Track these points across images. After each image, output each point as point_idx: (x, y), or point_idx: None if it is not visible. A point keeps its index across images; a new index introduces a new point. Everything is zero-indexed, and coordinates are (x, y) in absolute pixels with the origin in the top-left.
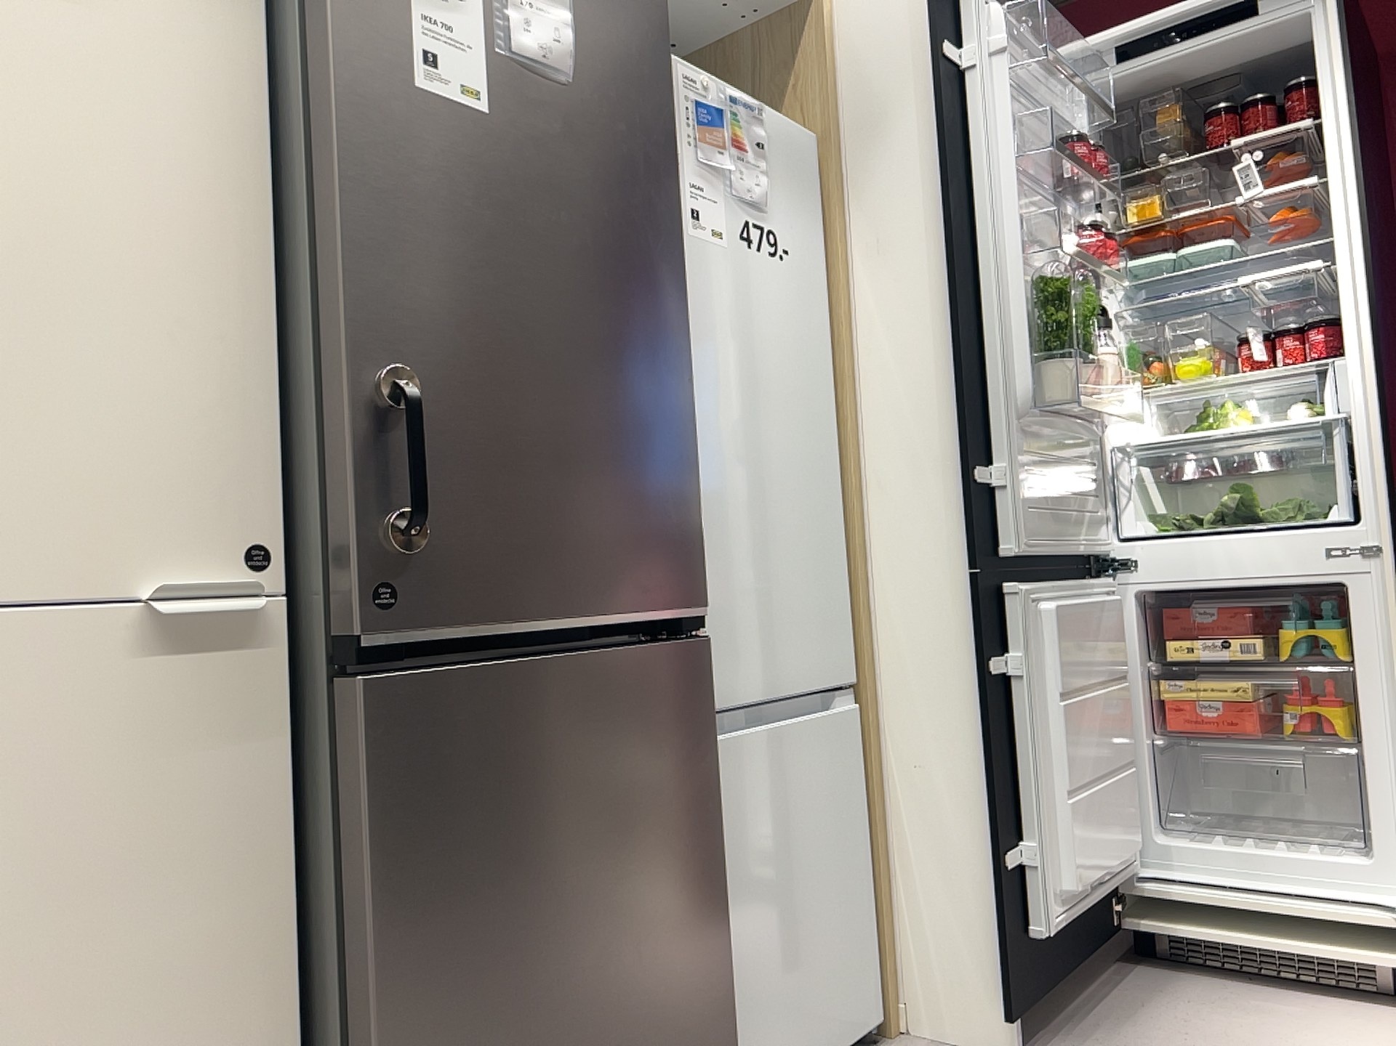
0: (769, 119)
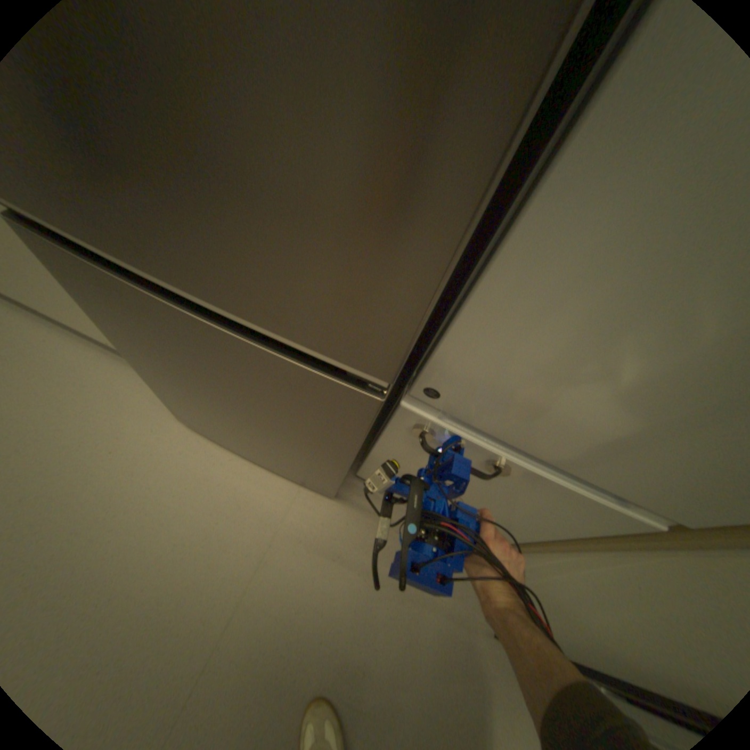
0: None
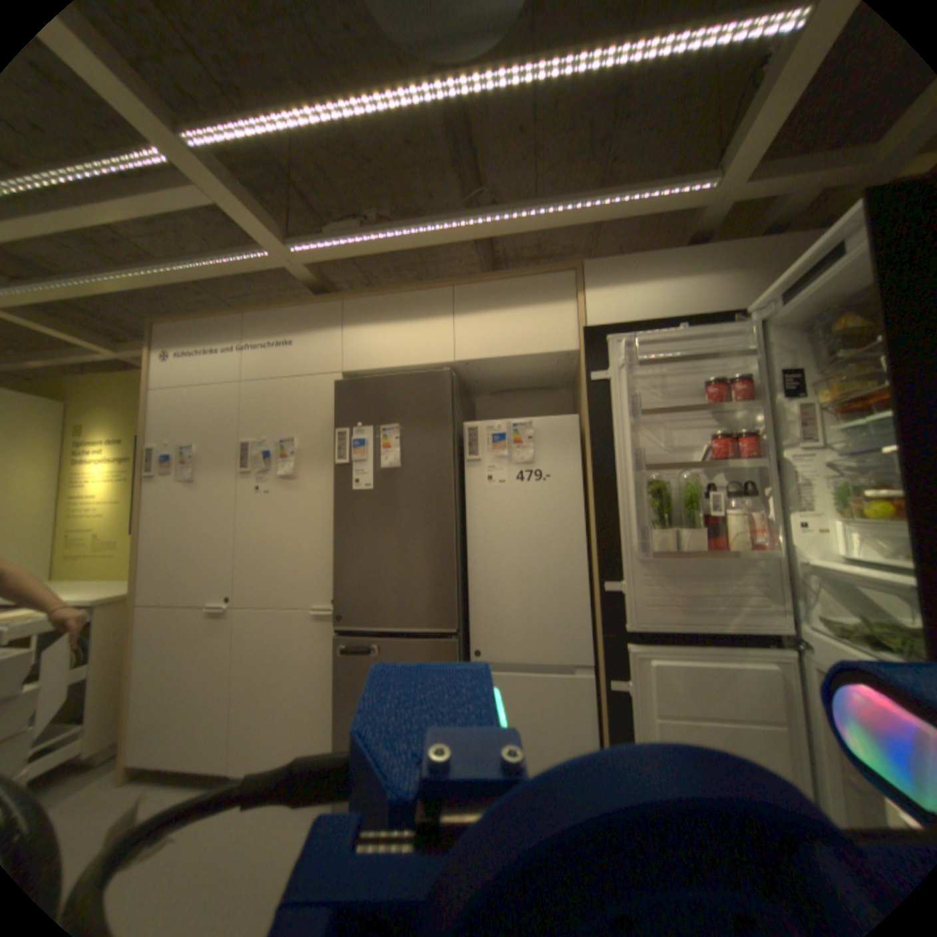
0: (537, 423)
